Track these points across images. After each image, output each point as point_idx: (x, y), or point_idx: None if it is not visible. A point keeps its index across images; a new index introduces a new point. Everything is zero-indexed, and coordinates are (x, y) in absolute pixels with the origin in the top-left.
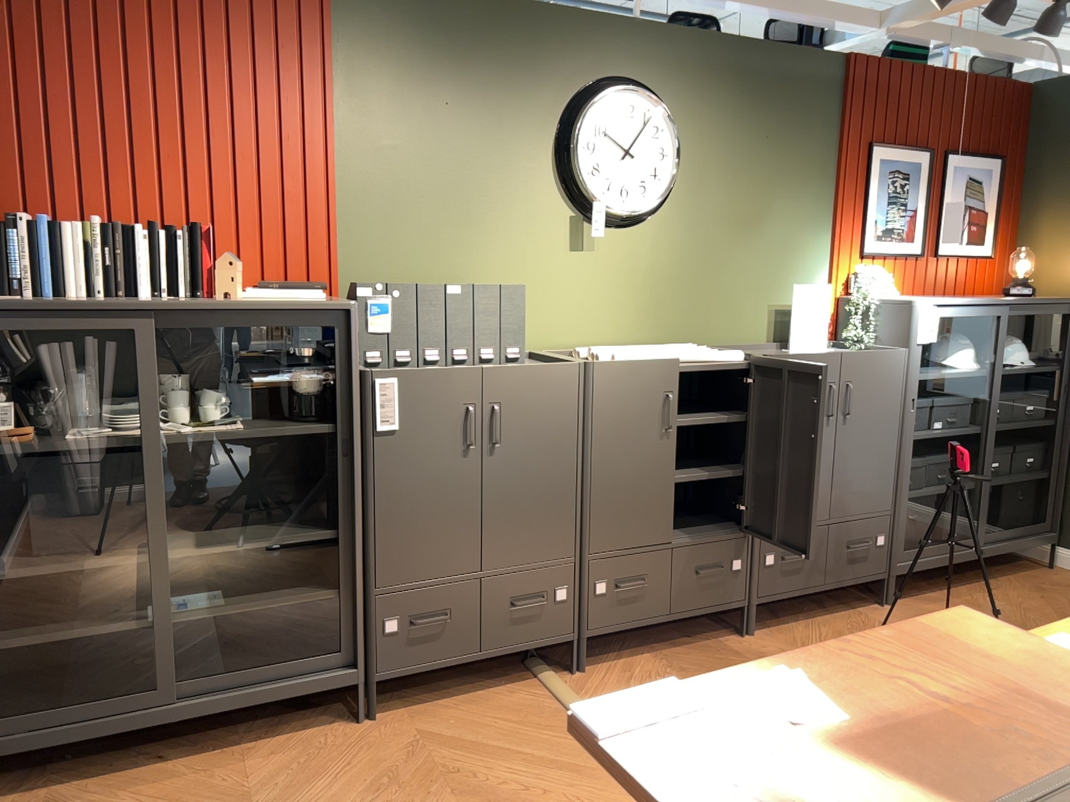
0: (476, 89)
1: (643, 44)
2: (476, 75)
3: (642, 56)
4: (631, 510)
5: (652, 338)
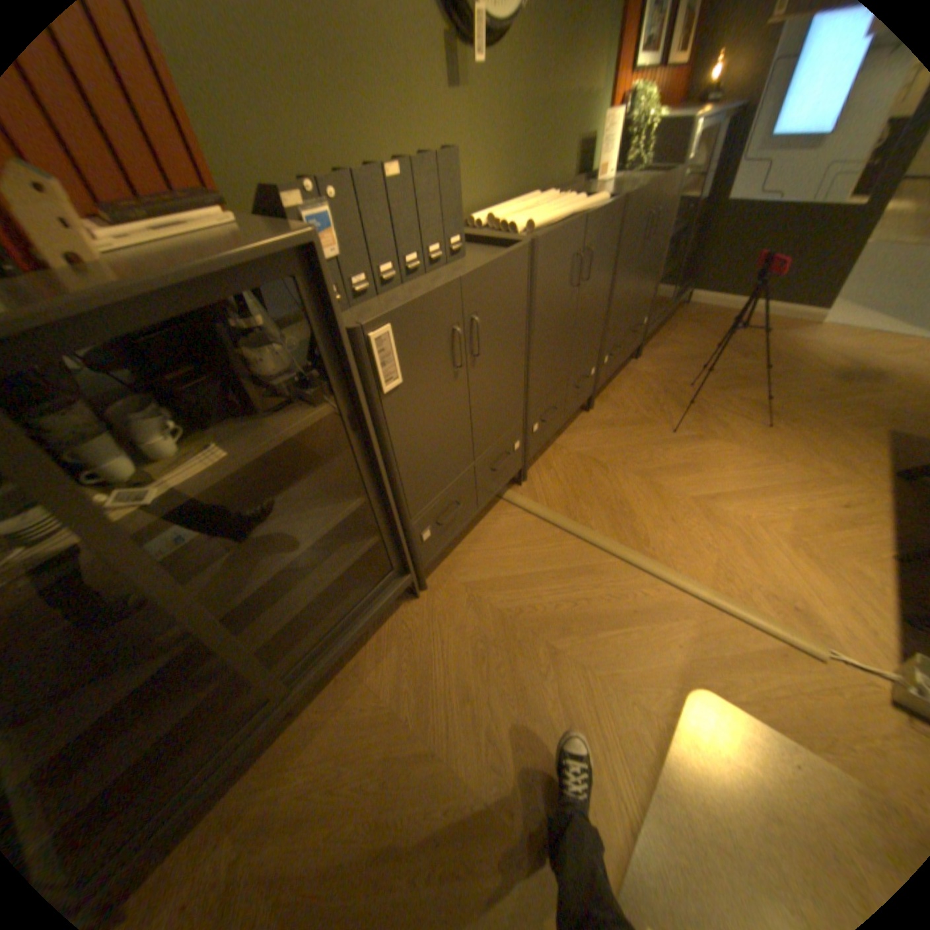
0: None
1: None
2: None
3: None
4: (552, 364)
5: (511, 190)
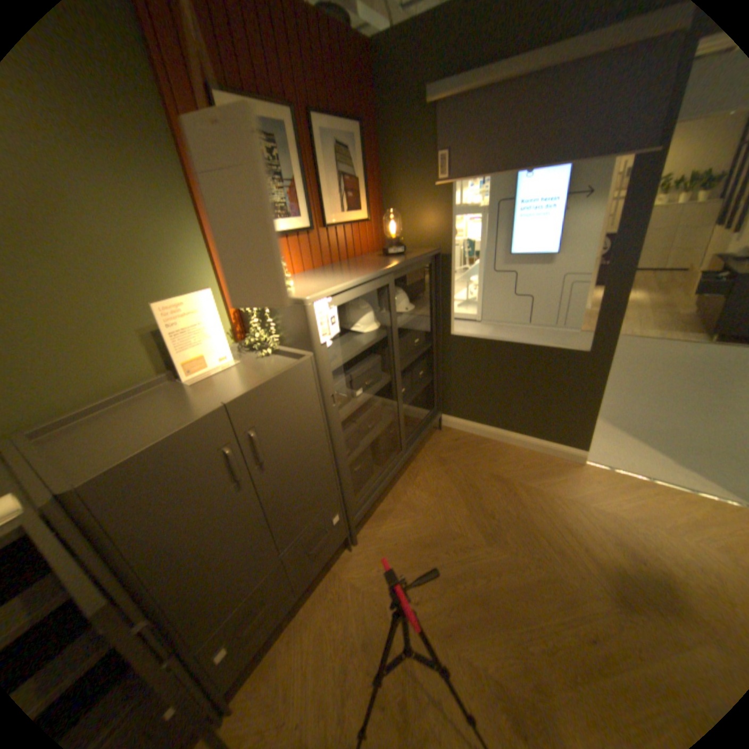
0: None
1: None
2: None
3: None
4: None
5: None
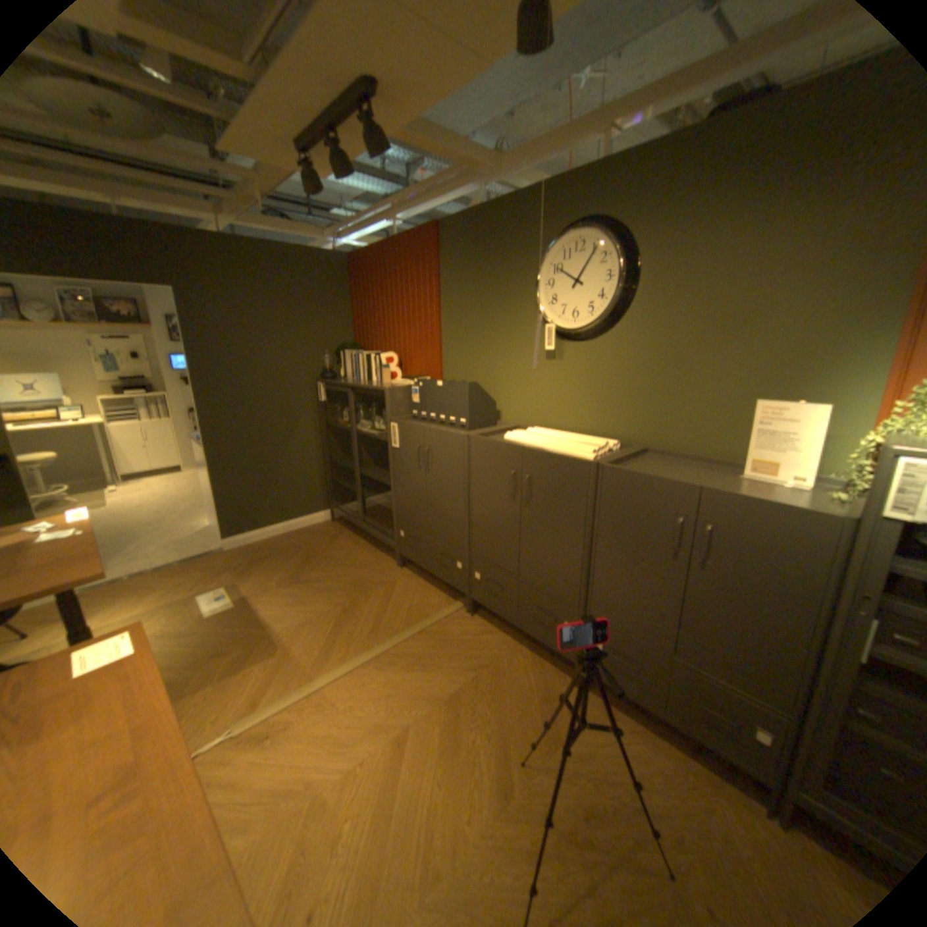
0: (495, 261)
1: (606, 178)
2: (495, 252)
3: (606, 190)
4: (493, 539)
5: (606, 432)
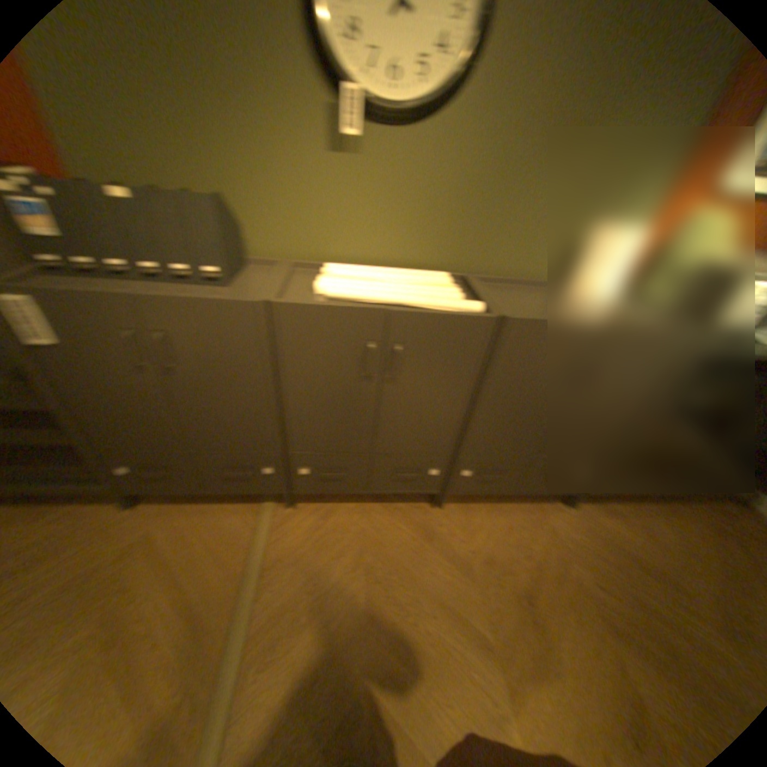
0: None
1: None
2: None
3: None
4: (332, 429)
5: (422, 261)
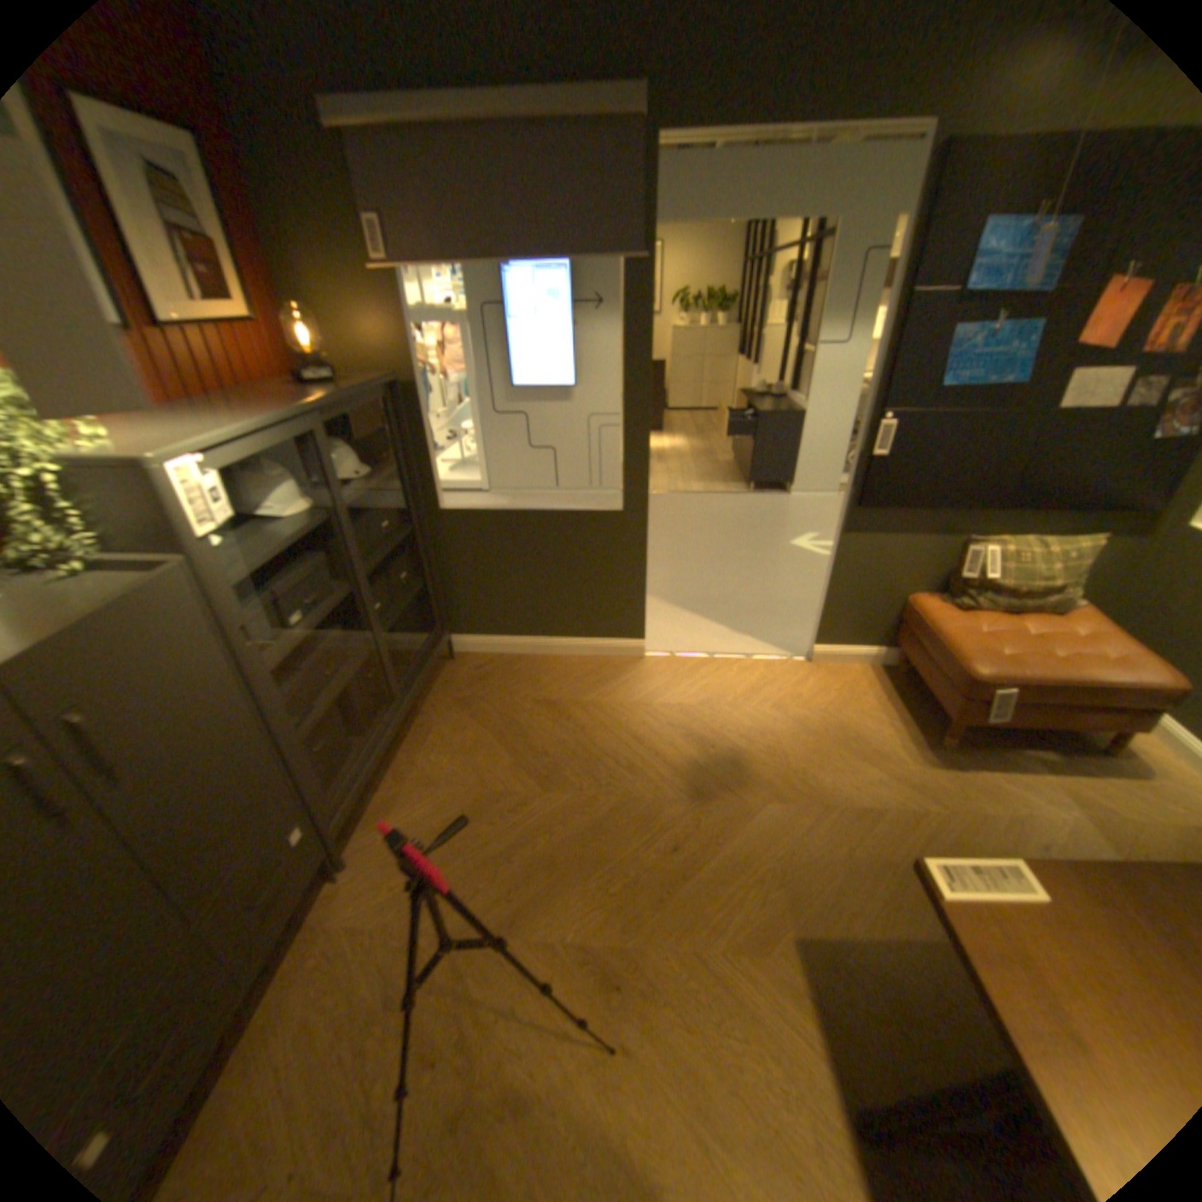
0: None
1: None
2: None
3: None
4: None
5: None
